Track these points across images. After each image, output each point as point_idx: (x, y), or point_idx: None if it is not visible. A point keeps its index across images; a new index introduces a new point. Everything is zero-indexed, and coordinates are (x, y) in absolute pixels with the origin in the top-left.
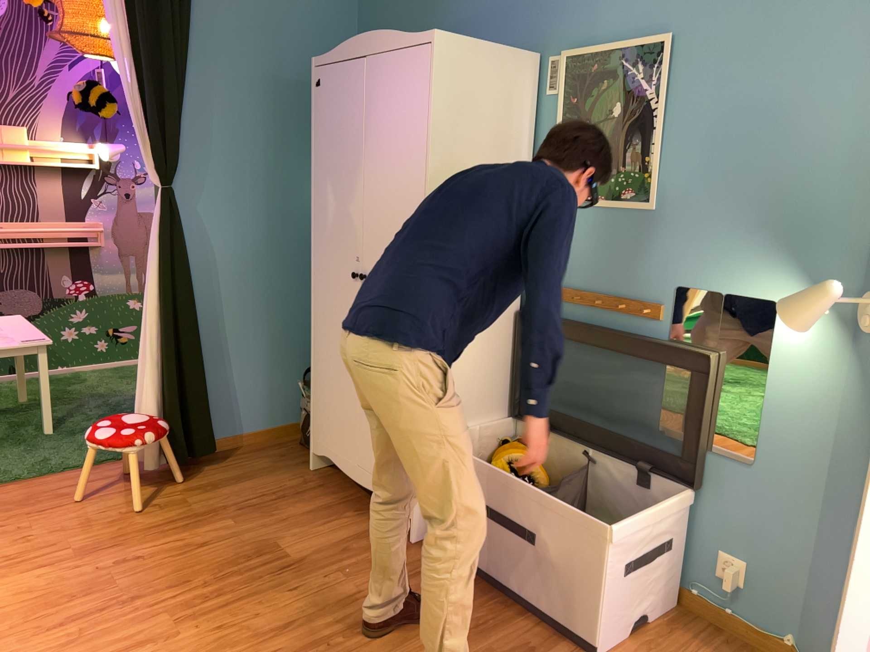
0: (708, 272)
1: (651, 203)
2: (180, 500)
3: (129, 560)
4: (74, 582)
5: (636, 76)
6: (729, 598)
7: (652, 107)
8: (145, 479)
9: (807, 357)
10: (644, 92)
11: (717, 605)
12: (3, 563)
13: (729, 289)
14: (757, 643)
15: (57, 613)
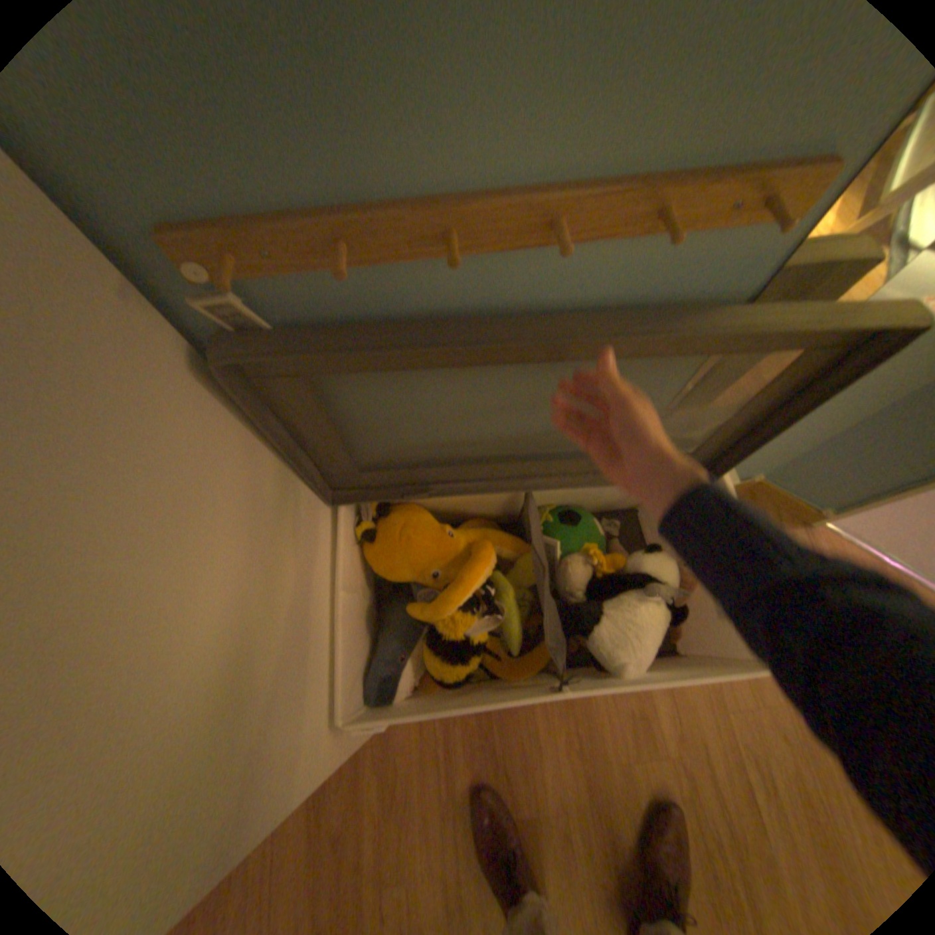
0: None
1: None
2: None
3: None
4: None
5: None
6: None
7: None
8: None
9: None
10: None
11: None
12: None
13: None
14: None
15: None
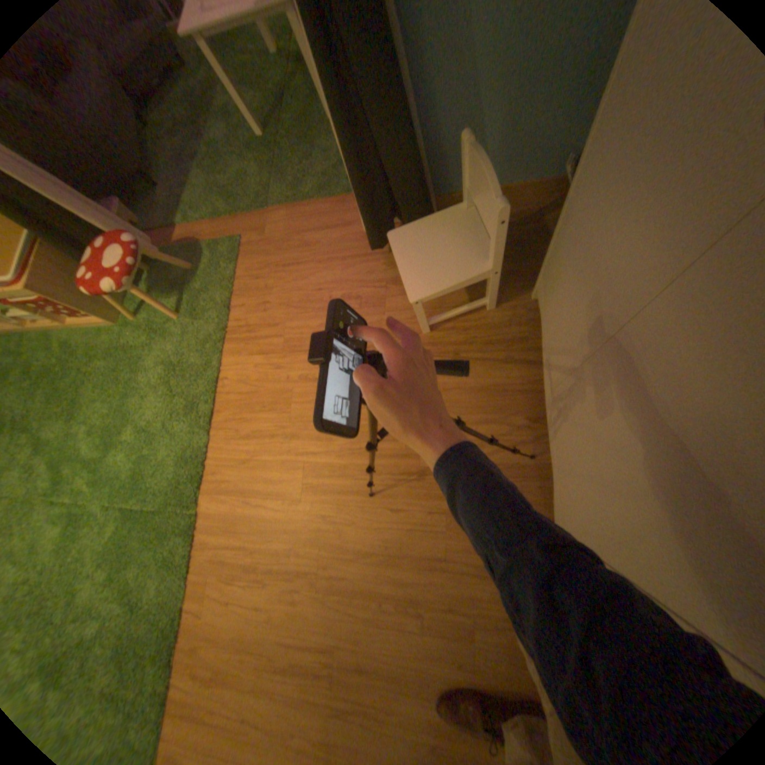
0: None
1: None
2: (380, 301)
3: (308, 381)
4: (269, 389)
5: None
6: None
7: None
8: (370, 243)
9: None
10: None
11: None
12: (244, 335)
13: None
14: None
15: (250, 421)
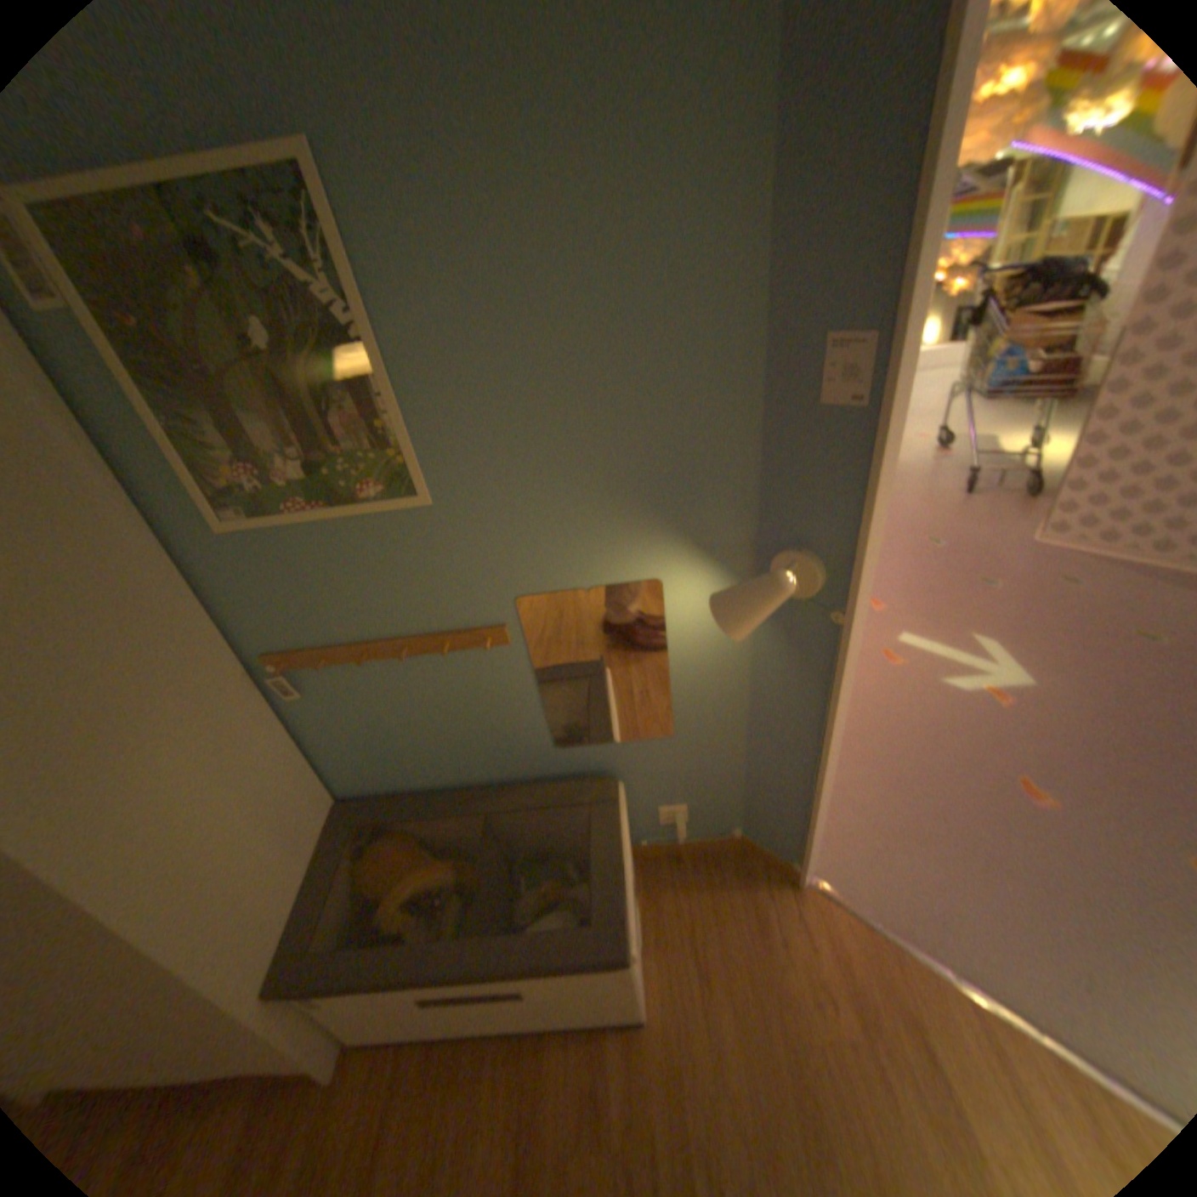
0: (555, 566)
1: (422, 492)
2: None
3: None
4: None
5: (266, 246)
6: (677, 832)
7: (341, 315)
8: None
9: (707, 623)
10: (304, 281)
11: (667, 841)
12: None
13: (591, 579)
14: (712, 847)
15: None
